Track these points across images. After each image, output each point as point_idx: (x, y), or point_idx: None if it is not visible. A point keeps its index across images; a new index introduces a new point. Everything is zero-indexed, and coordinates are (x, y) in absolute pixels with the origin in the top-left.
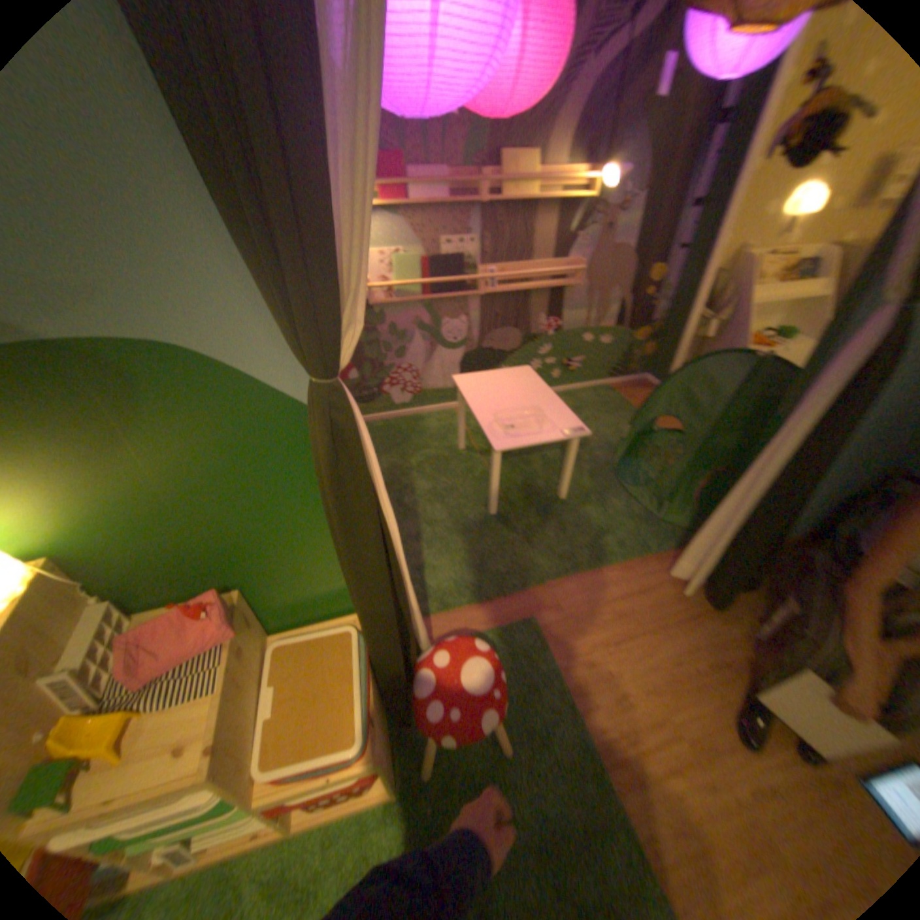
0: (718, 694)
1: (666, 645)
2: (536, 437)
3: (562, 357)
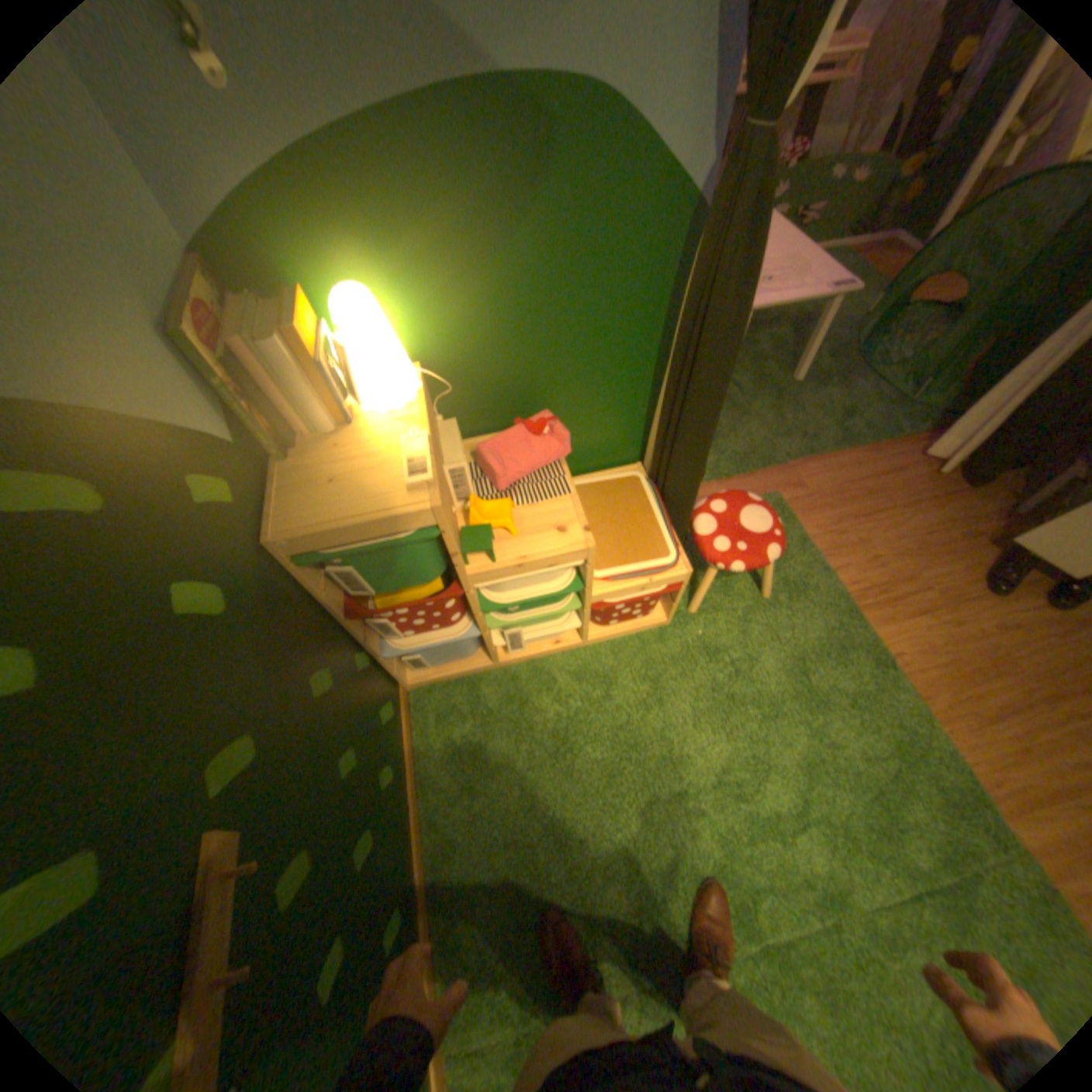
0: (969, 557)
1: (917, 517)
2: (797, 293)
3: (799, 204)
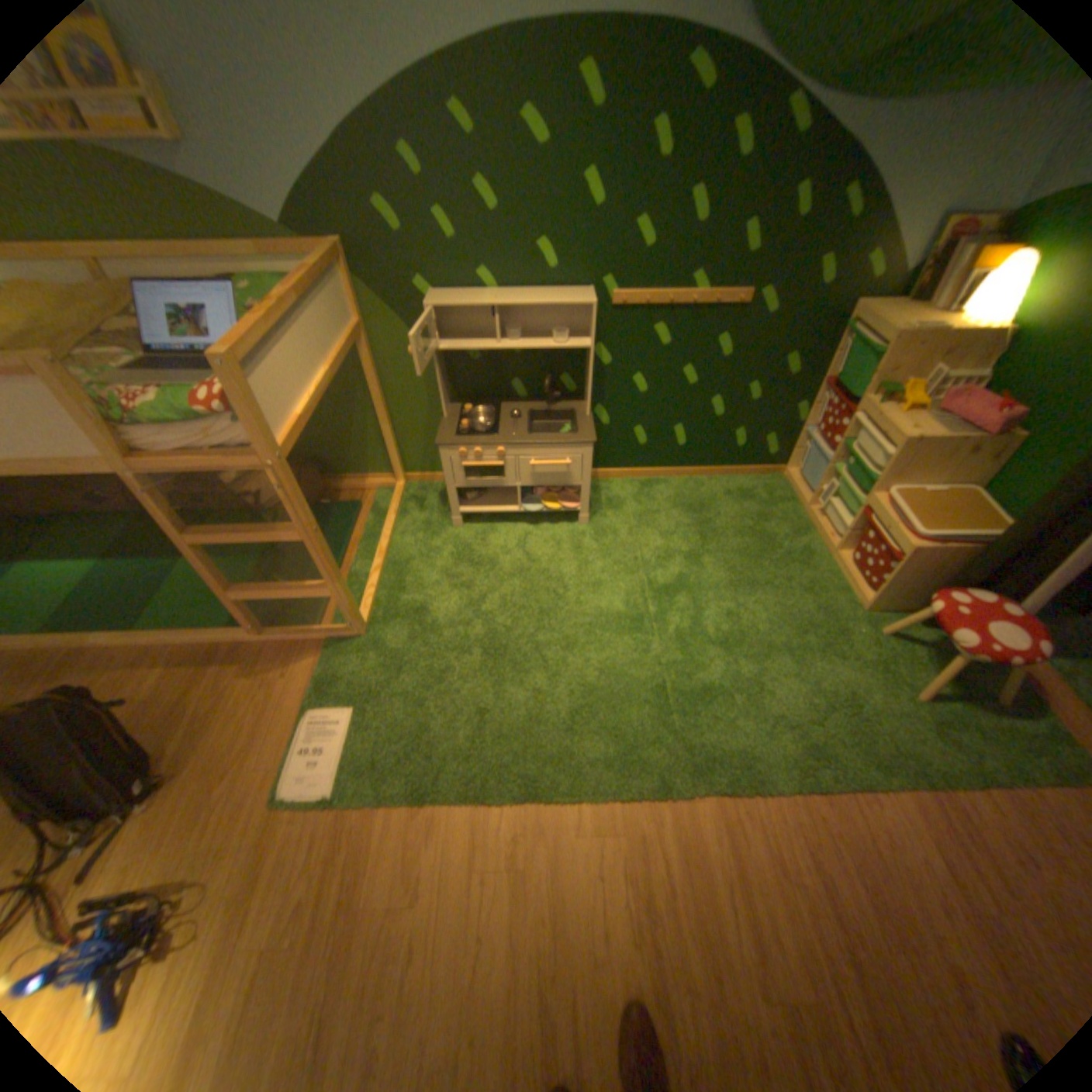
0: None
1: None
2: None
3: None
